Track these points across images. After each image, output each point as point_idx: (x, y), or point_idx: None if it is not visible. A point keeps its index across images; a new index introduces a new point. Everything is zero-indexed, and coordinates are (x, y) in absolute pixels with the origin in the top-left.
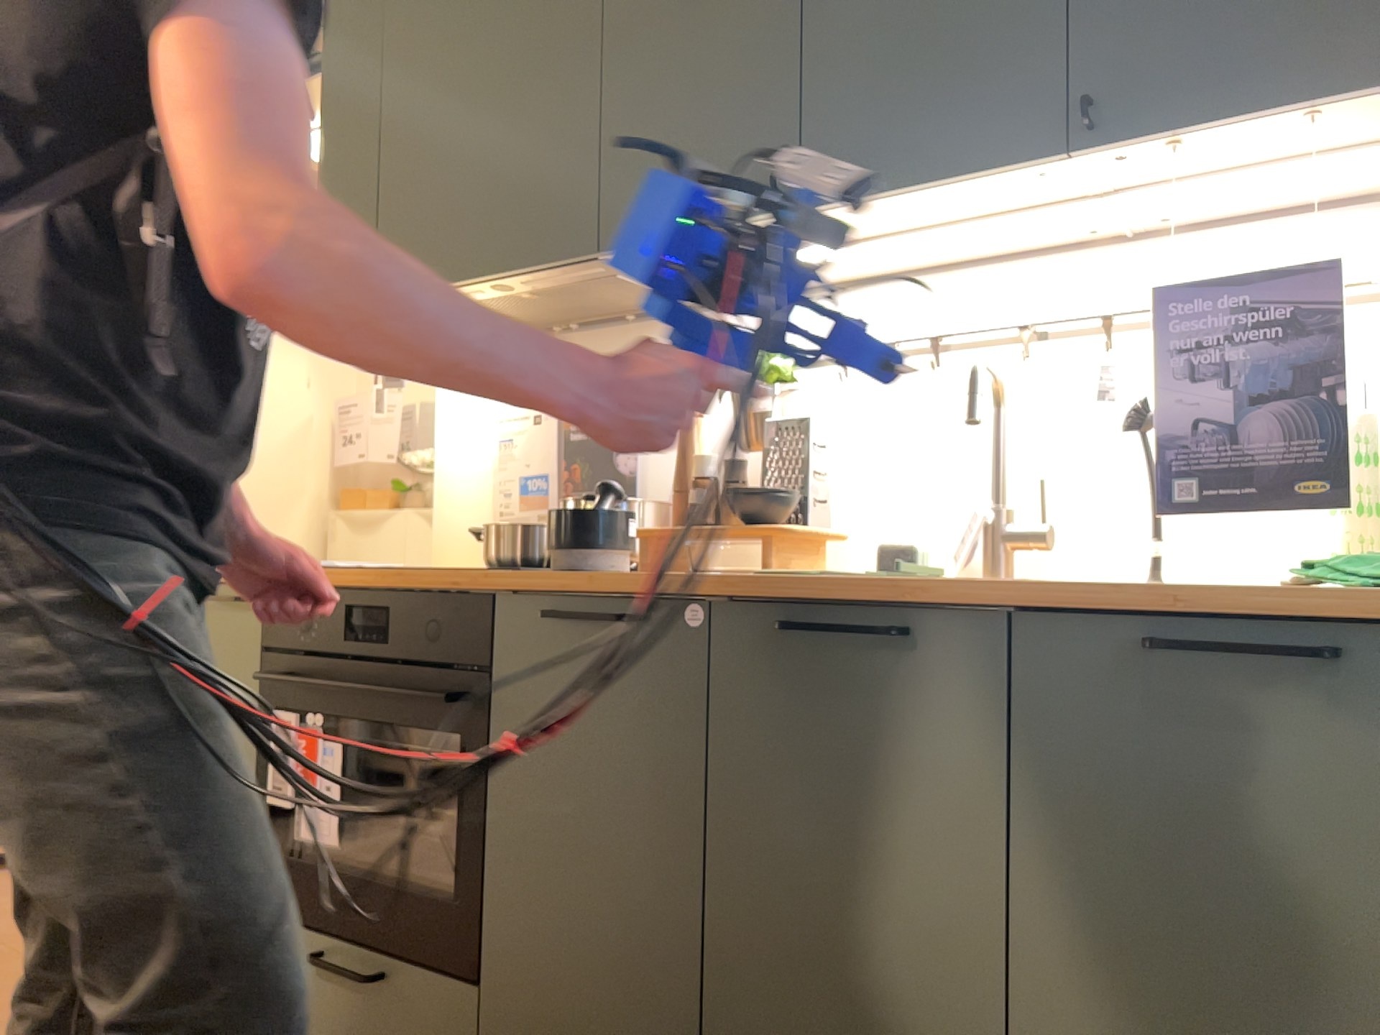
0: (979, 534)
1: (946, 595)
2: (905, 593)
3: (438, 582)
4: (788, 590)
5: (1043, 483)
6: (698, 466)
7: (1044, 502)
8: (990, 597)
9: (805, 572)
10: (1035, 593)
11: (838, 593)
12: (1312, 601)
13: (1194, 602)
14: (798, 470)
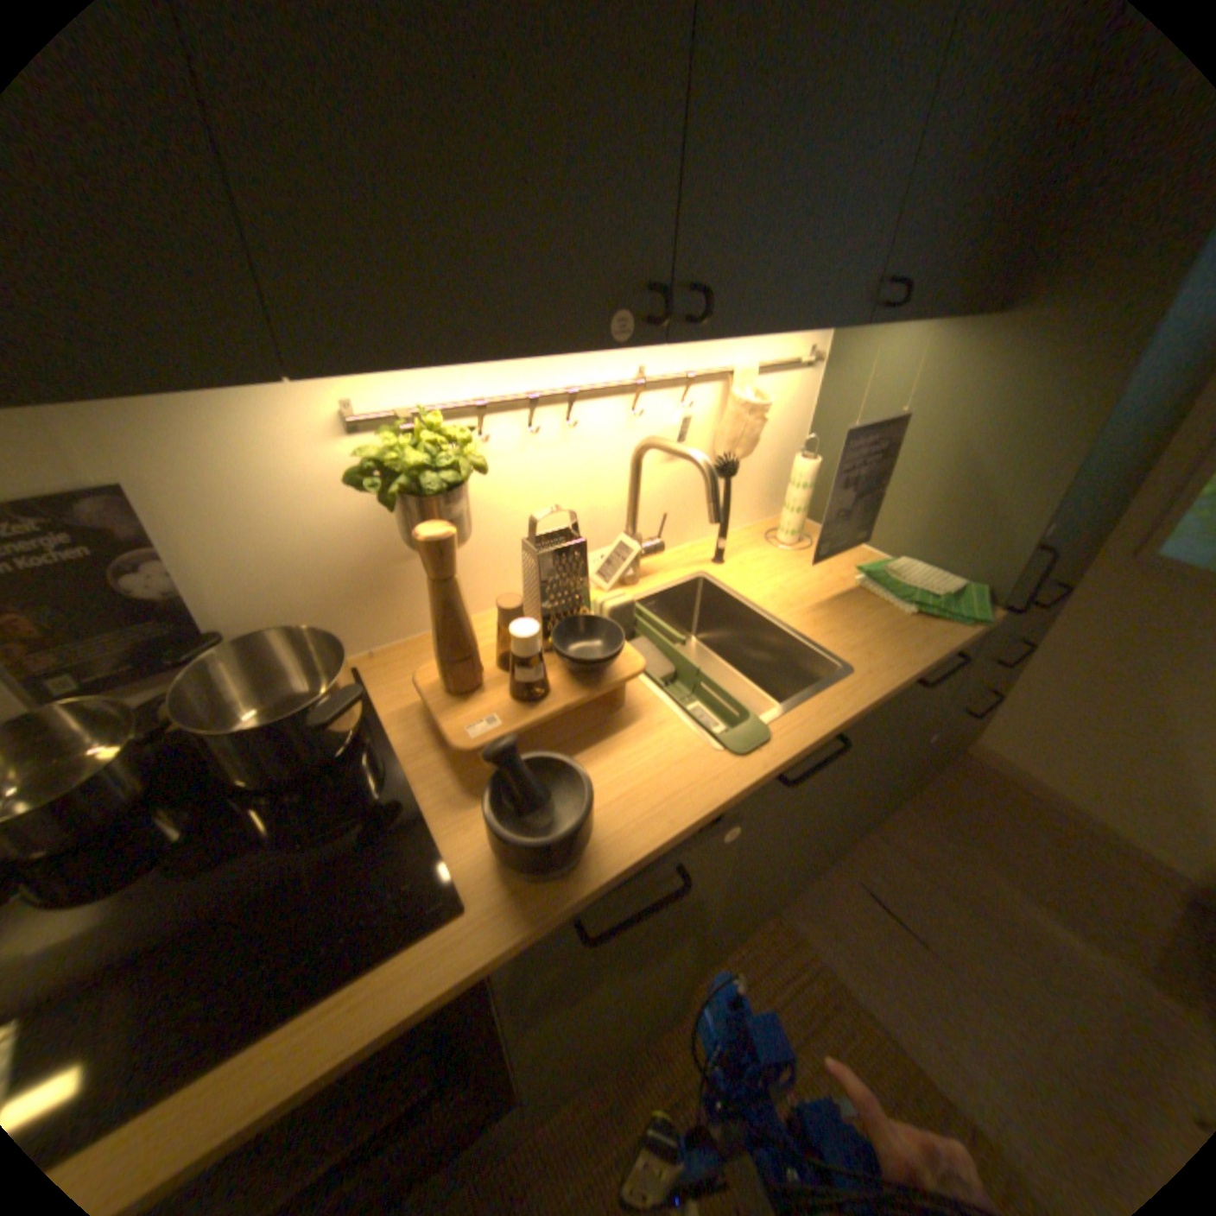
0: (628, 560)
1: (866, 712)
2: (848, 722)
3: (354, 1034)
4: (790, 763)
5: (666, 516)
6: (517, 644)
7: (663, 528)
8: (882, 702)
9: (766, 733)
10: (901, 690)
11: (802, 739)
12: (970, 644)
13: (941, 661)
14: (575, 593)
